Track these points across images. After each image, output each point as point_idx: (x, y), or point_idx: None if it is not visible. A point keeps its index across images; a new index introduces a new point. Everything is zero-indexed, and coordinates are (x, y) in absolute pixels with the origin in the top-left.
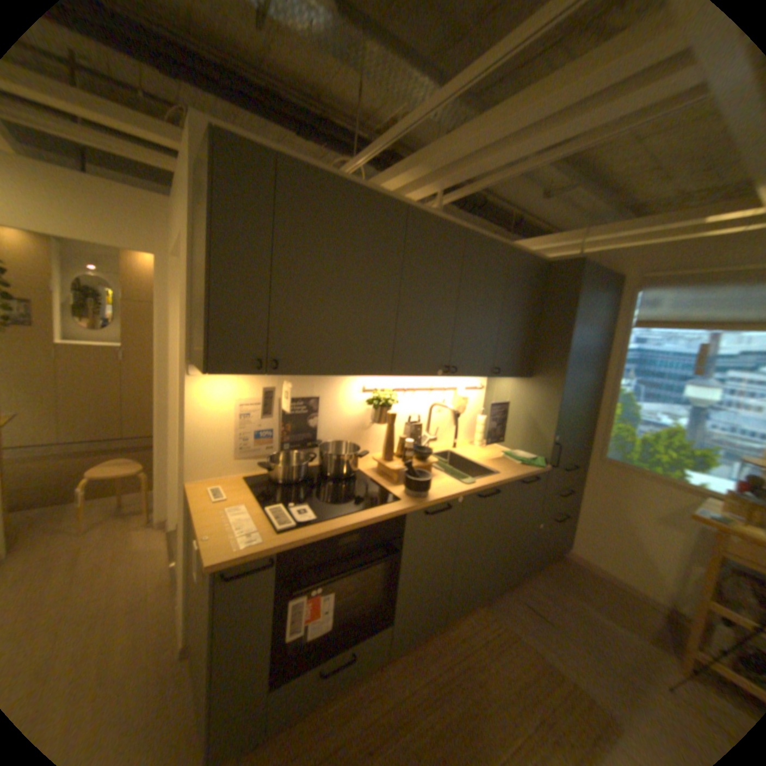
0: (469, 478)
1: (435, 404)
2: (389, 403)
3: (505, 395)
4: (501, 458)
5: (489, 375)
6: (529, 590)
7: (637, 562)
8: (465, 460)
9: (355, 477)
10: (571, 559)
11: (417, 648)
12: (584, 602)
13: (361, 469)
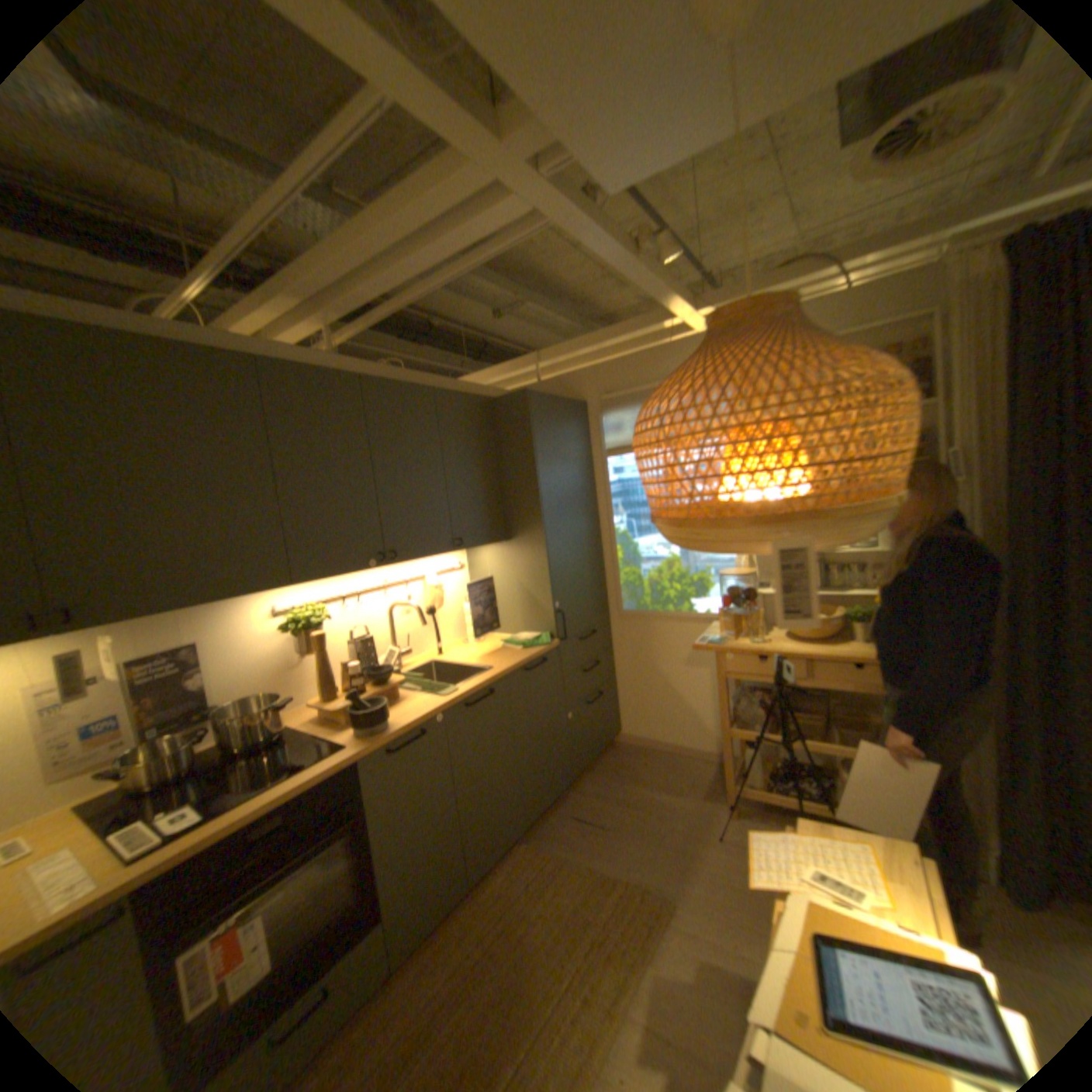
0: (450, 688)
1: (393, 607)
2: (317, 623)
3: (490, 570)
4: (499, 650)
5: (454, 551)
6: (576, 800)
7: (679, 718)
8: (453, 667)
9: (281, 742)
10: (622, 743)
11: (434, 940)
12: (636, 787)
13: (292, 727)
